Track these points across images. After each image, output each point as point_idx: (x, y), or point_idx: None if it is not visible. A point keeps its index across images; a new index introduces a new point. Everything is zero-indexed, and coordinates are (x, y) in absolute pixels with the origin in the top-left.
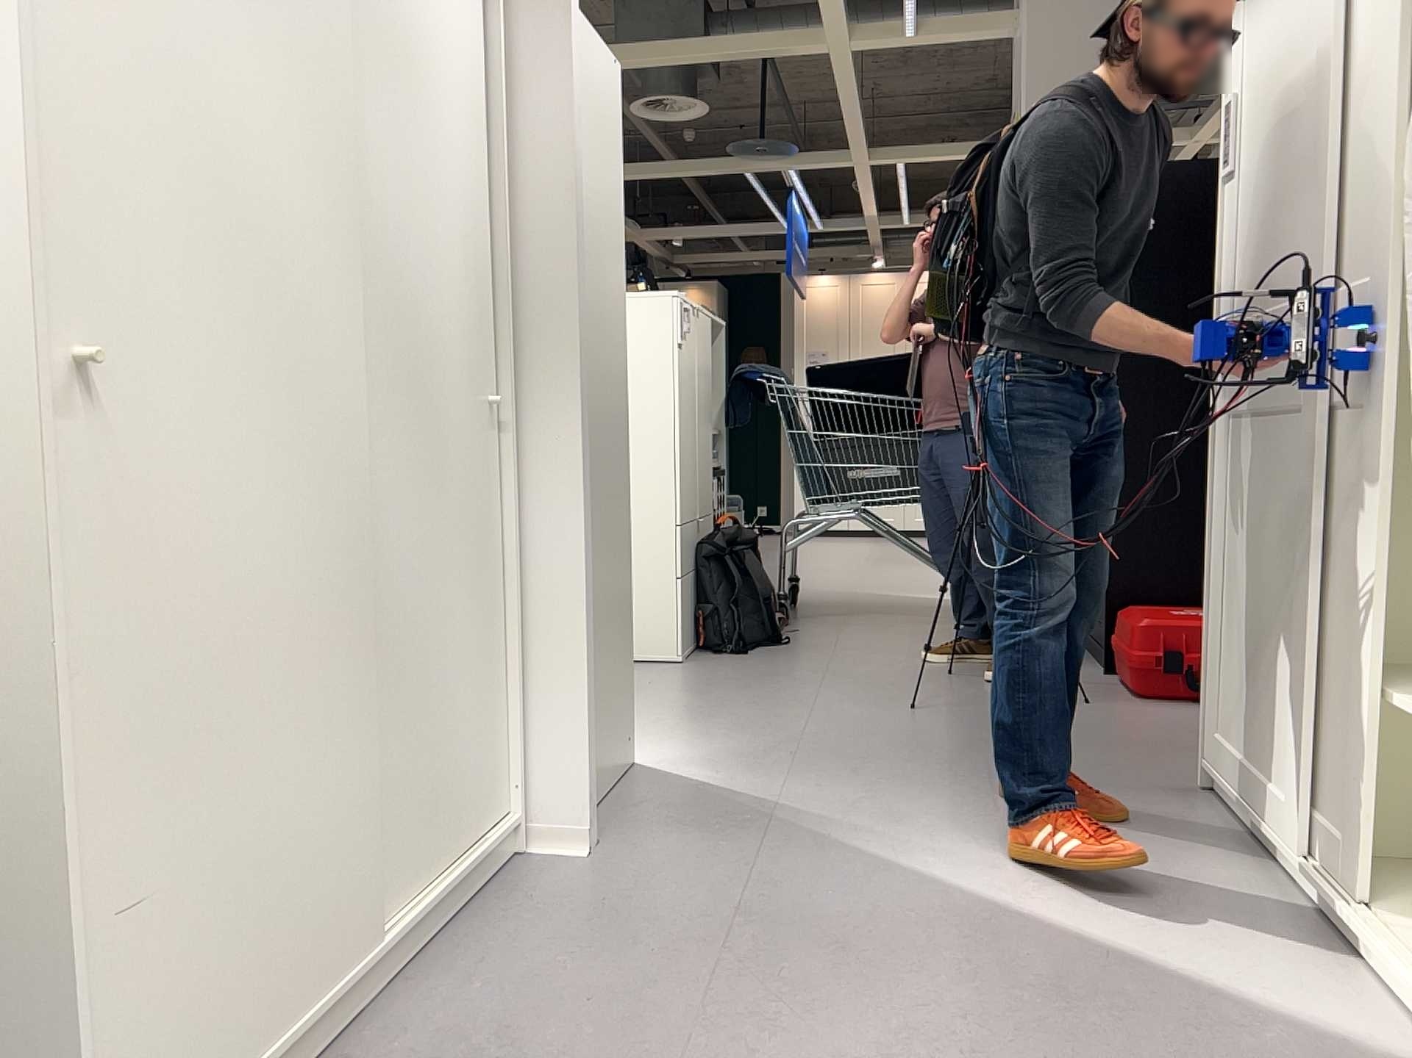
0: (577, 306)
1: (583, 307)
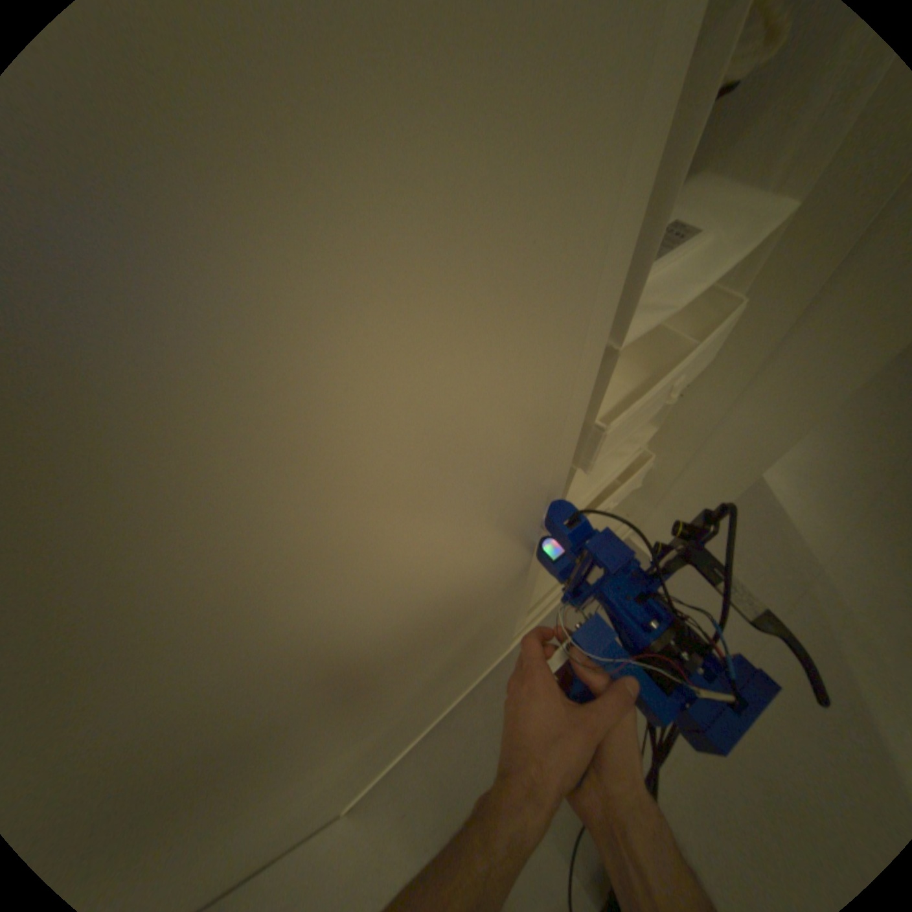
0: None
1: None
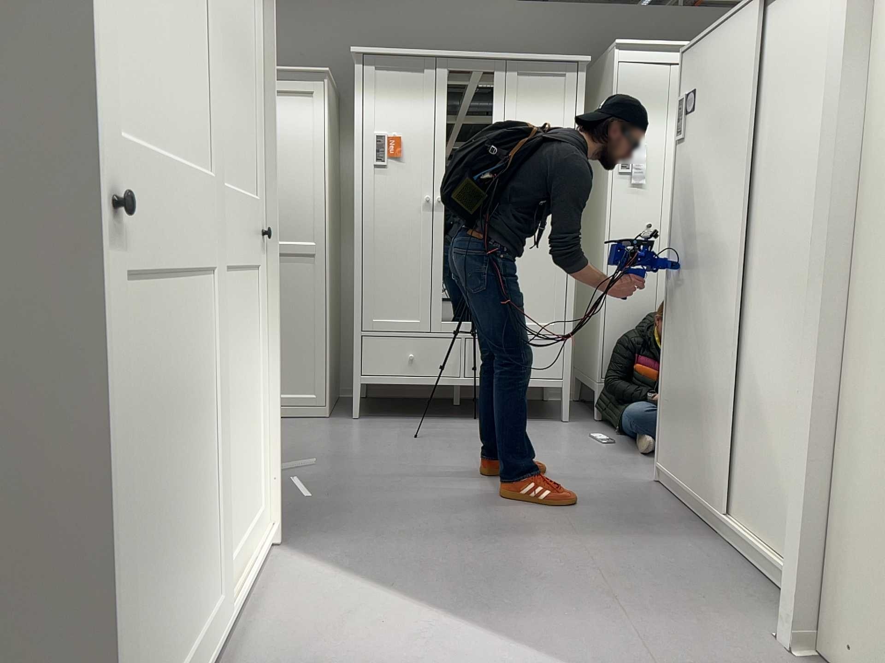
0: (825, 188)
1: (828, 187)
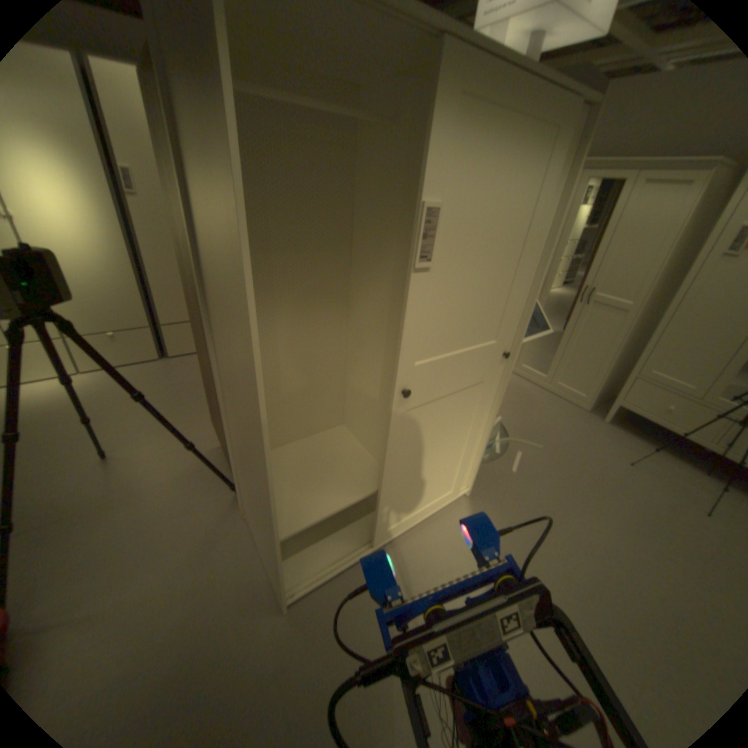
0: None
1: None
